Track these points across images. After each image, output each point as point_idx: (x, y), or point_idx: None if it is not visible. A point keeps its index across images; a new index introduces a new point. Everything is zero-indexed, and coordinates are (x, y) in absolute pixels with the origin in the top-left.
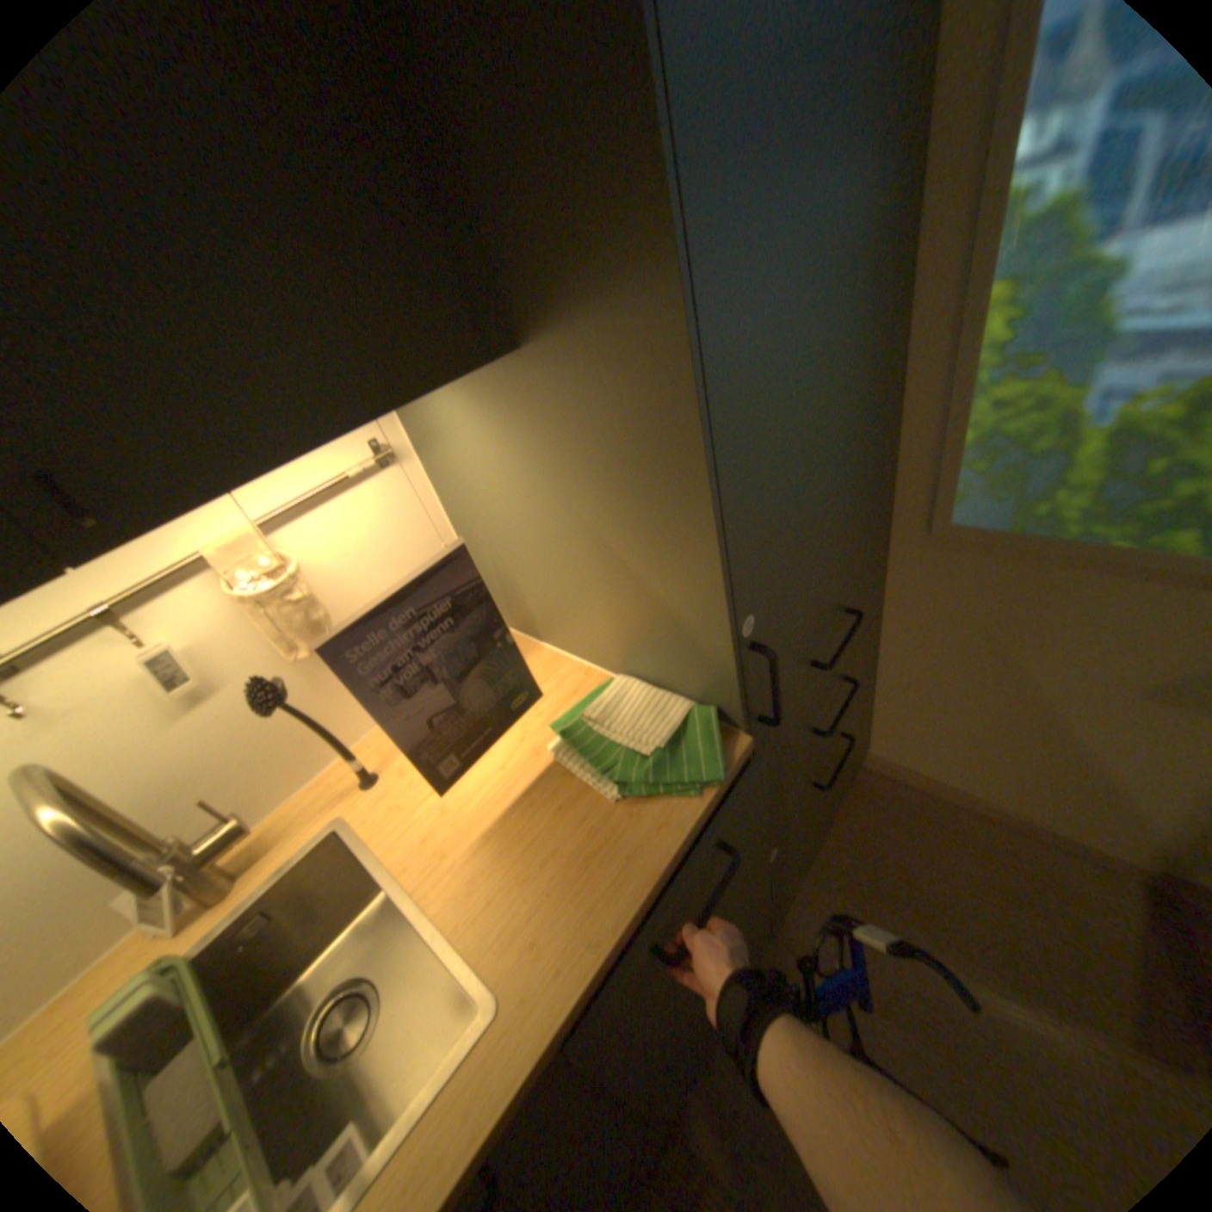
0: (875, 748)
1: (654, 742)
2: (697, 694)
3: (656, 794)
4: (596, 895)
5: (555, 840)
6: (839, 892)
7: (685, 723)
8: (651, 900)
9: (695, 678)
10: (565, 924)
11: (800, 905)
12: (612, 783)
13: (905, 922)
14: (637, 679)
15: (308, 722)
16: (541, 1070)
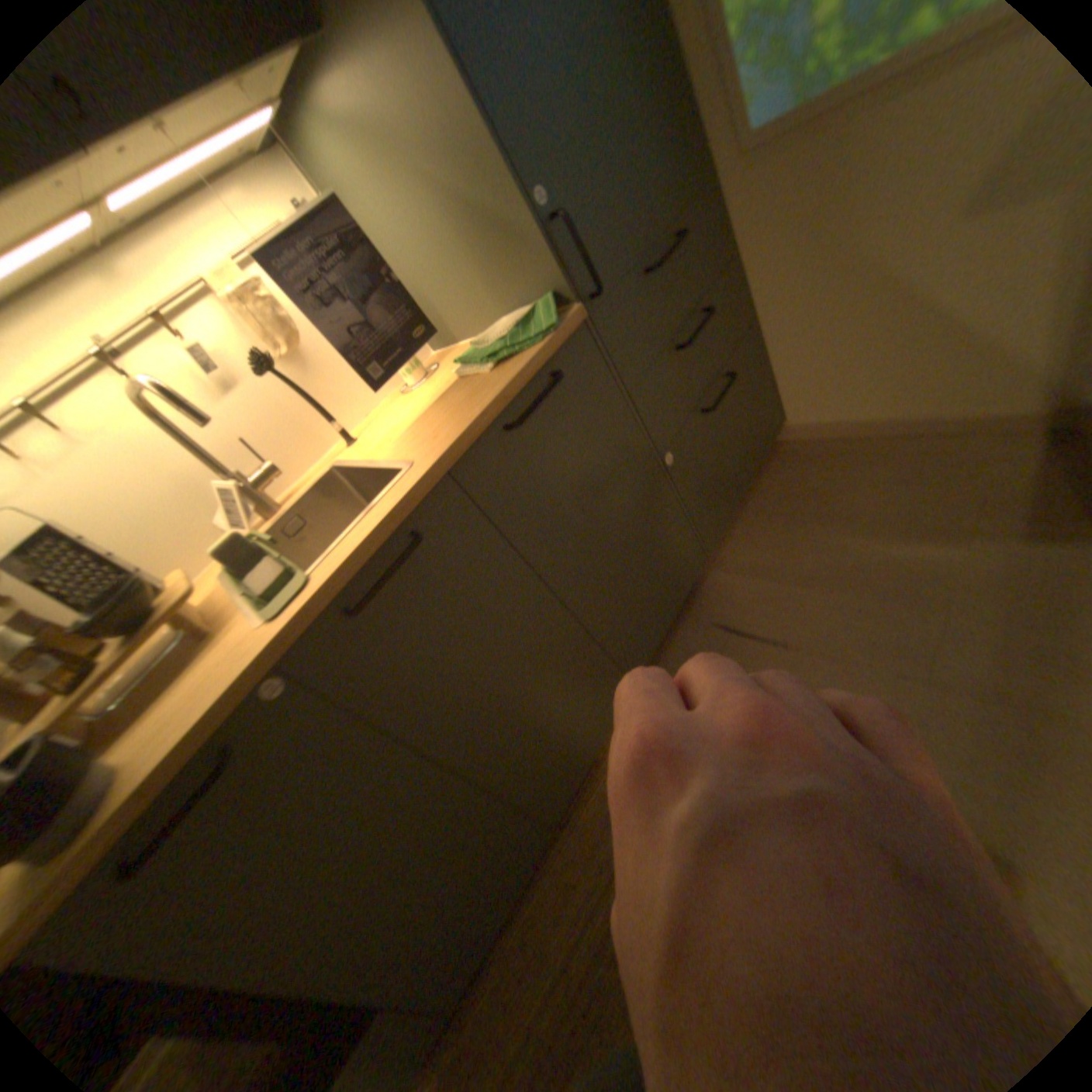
0: (790, 413)
1: (512, 325)
2: (541, 289)
3: (516, 353)
4: (473, 402)
5: (453, 400)
6: (768, 523)
7: (533, 308)
8: (509, 393)
9: (532, 273)
10: (454, 420)
11: (736, 541)
12: (488, 359)
13: (824, 524)
14: (507, 310)
15: (294, 383)
16: (438, 472)
